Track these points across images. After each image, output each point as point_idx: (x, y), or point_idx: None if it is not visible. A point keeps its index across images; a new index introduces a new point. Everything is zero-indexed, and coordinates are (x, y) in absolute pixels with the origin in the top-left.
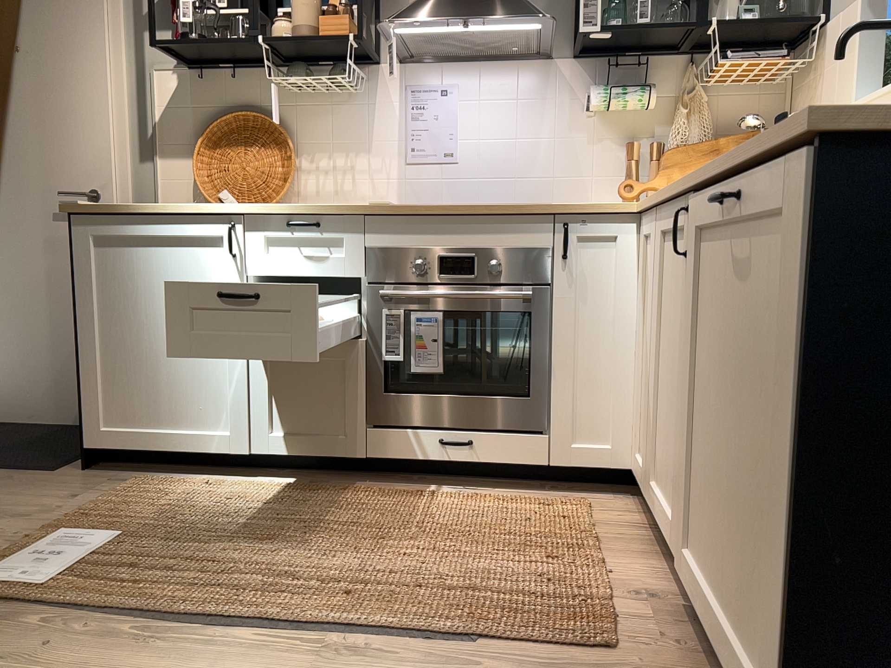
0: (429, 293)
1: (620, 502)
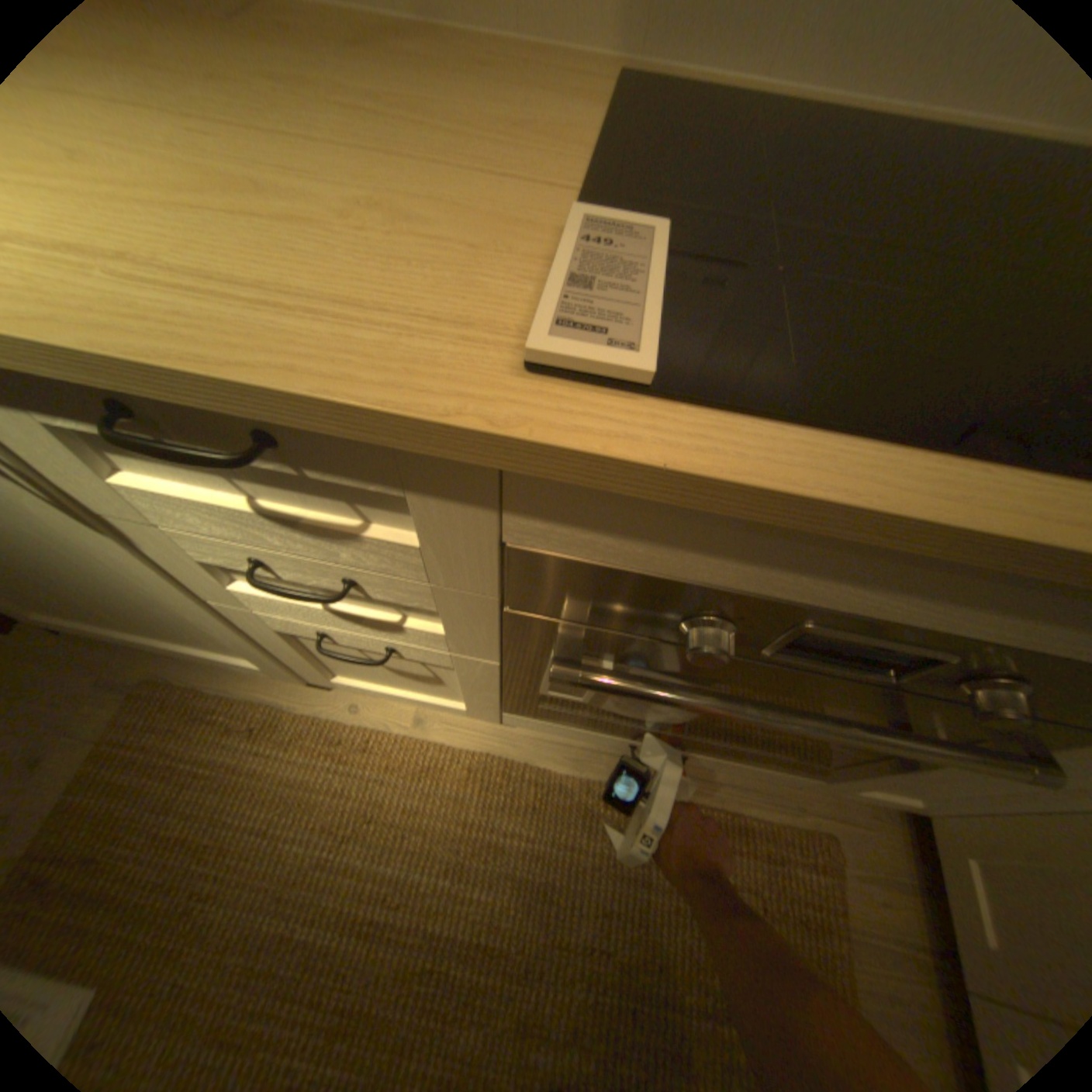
0: (717, 712)
1: (880, 828)
